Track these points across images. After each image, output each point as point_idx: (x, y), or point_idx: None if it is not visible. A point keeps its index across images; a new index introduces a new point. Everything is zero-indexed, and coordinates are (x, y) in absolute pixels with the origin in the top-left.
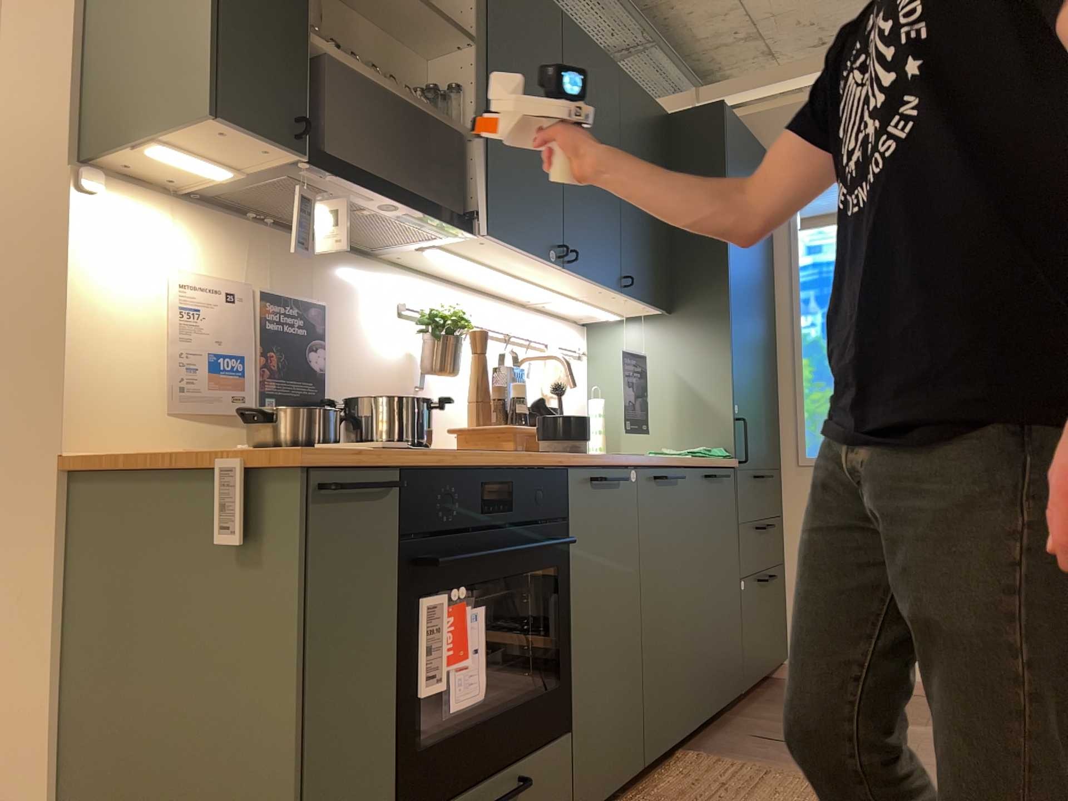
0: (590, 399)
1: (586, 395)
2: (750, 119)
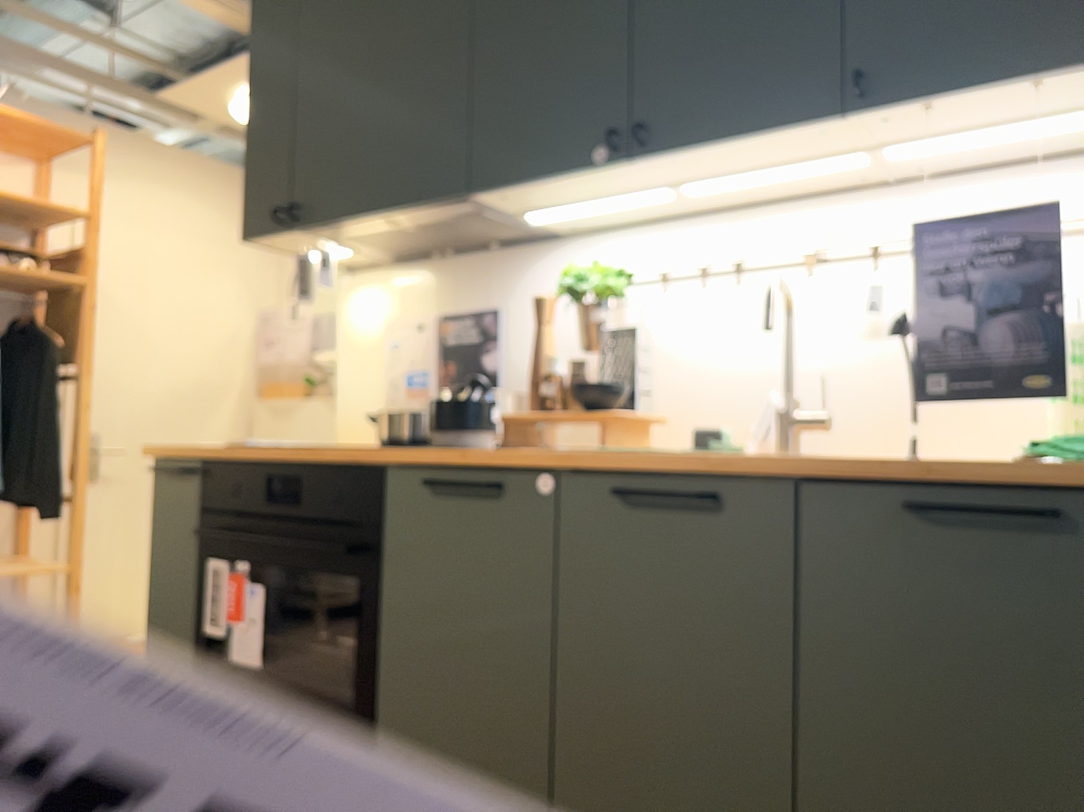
0: None
1: None
2: None
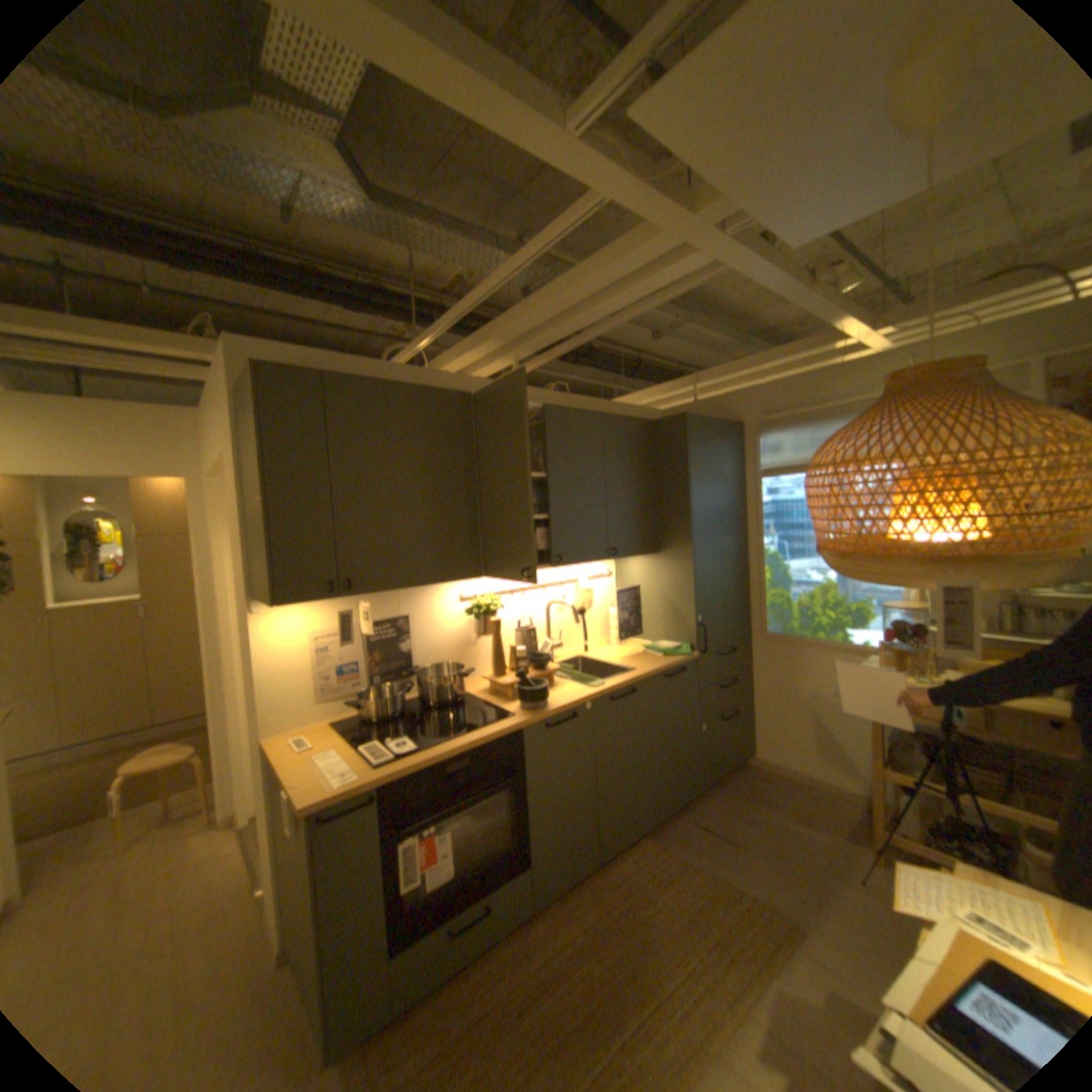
0: (610, 605)
1: (609, 601)
2: (730, 395)
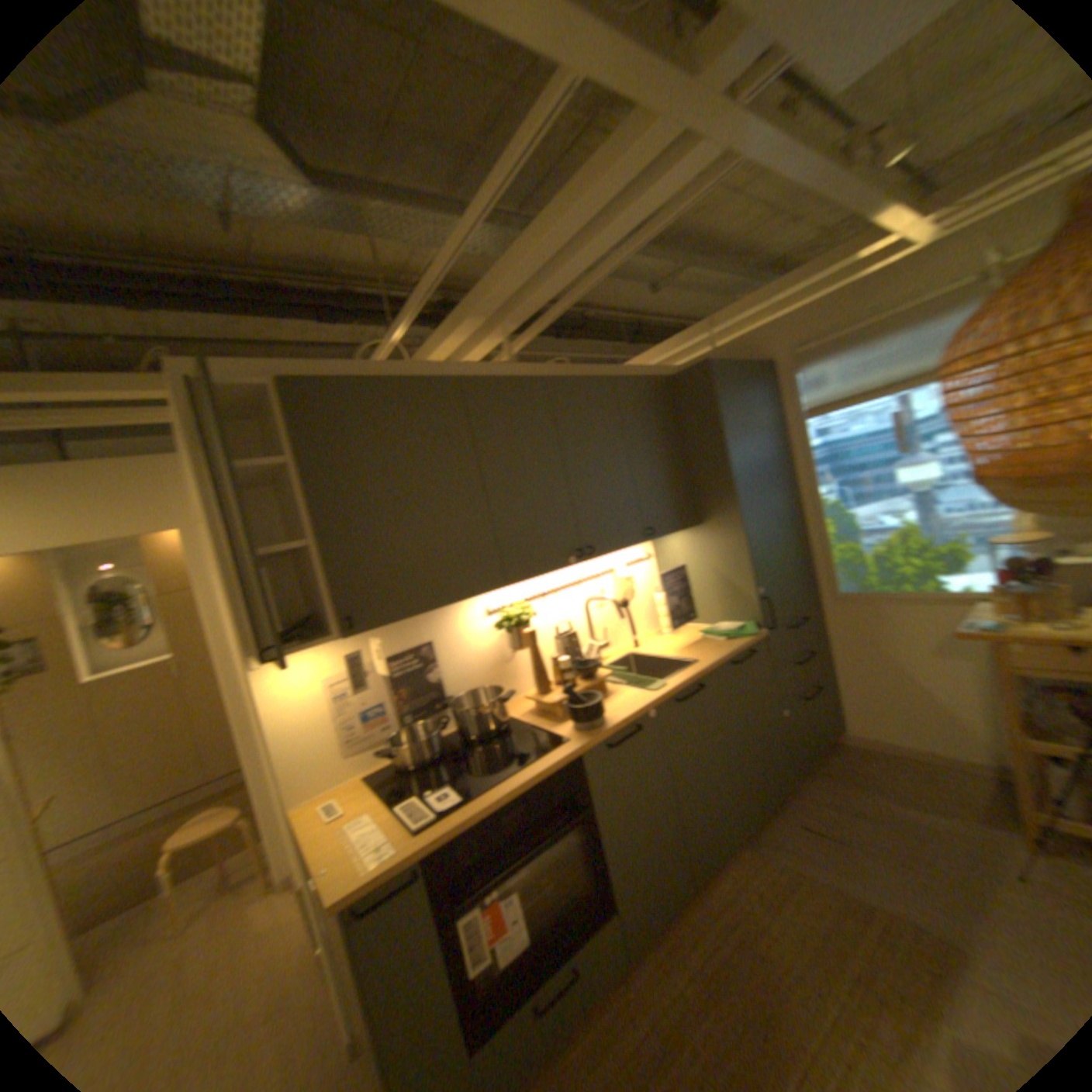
0: (656, 591)
1: (654, 586)
2: (754, 332)
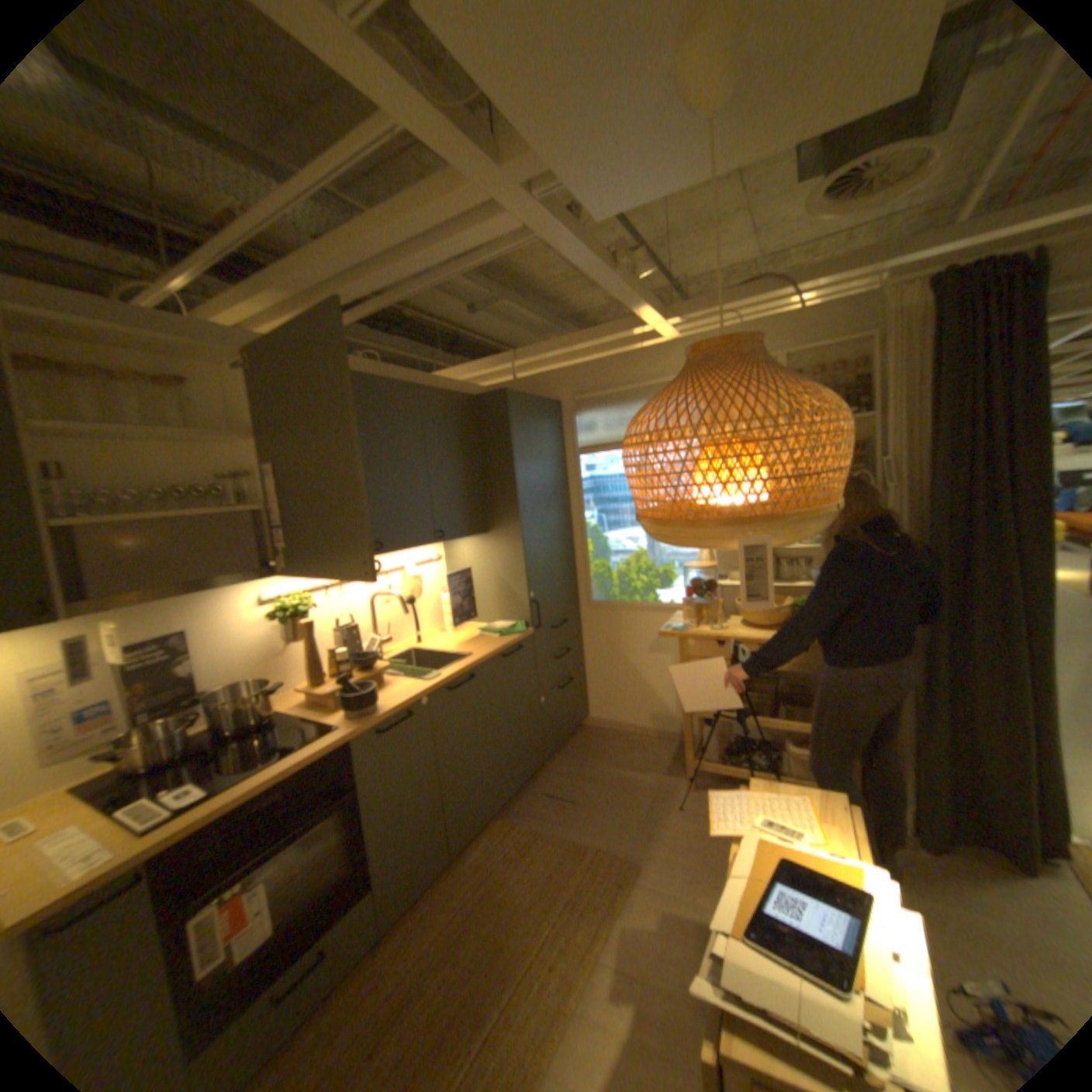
0: (442, 591)
1: (441, 586)
2: (547, 374)
